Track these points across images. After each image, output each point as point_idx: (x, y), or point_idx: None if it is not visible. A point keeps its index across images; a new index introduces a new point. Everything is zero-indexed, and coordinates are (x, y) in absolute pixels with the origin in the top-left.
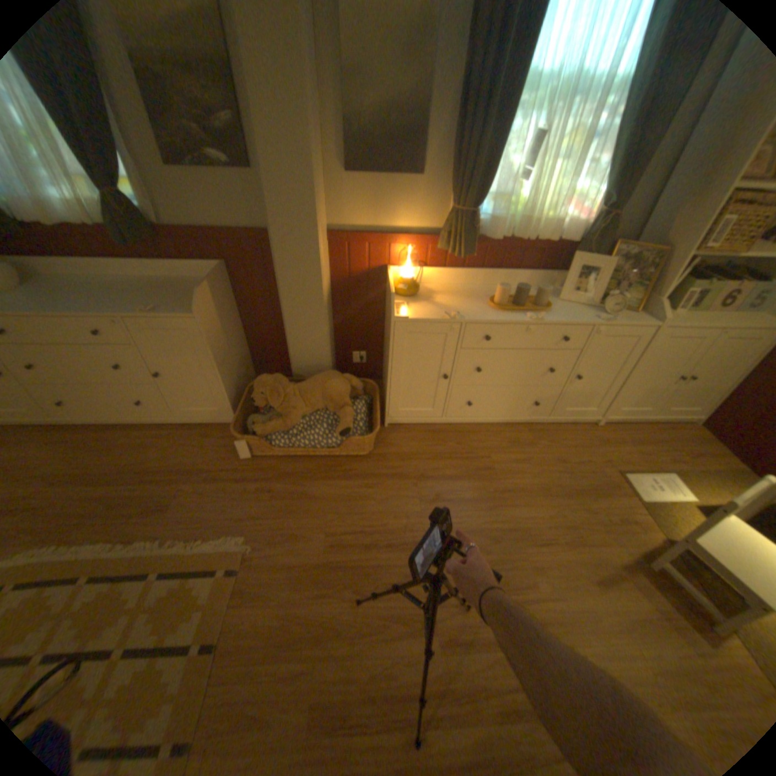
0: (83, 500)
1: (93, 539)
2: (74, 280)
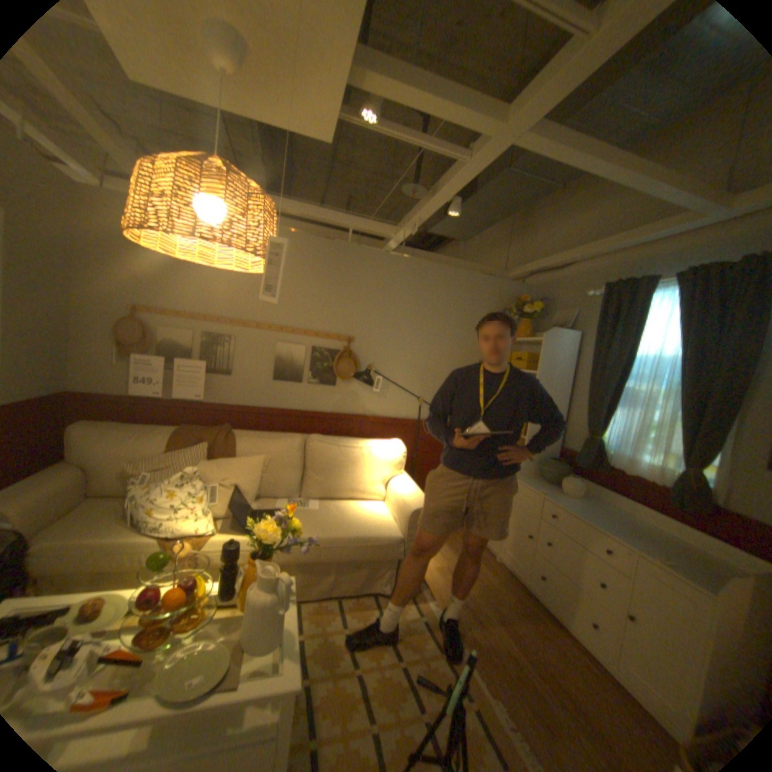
0: (511, 658)
1: (499, 692)
2: (617, 512)
